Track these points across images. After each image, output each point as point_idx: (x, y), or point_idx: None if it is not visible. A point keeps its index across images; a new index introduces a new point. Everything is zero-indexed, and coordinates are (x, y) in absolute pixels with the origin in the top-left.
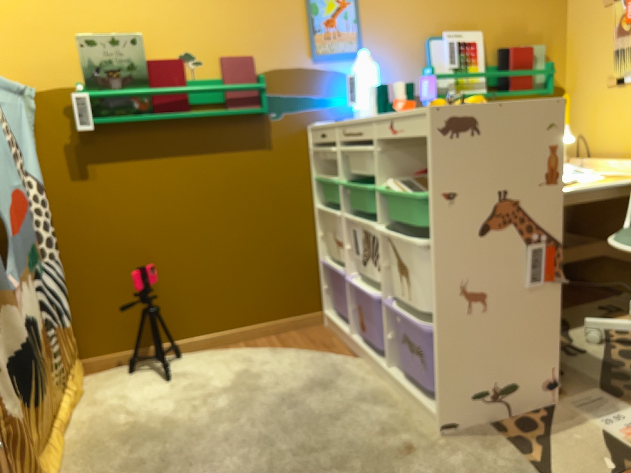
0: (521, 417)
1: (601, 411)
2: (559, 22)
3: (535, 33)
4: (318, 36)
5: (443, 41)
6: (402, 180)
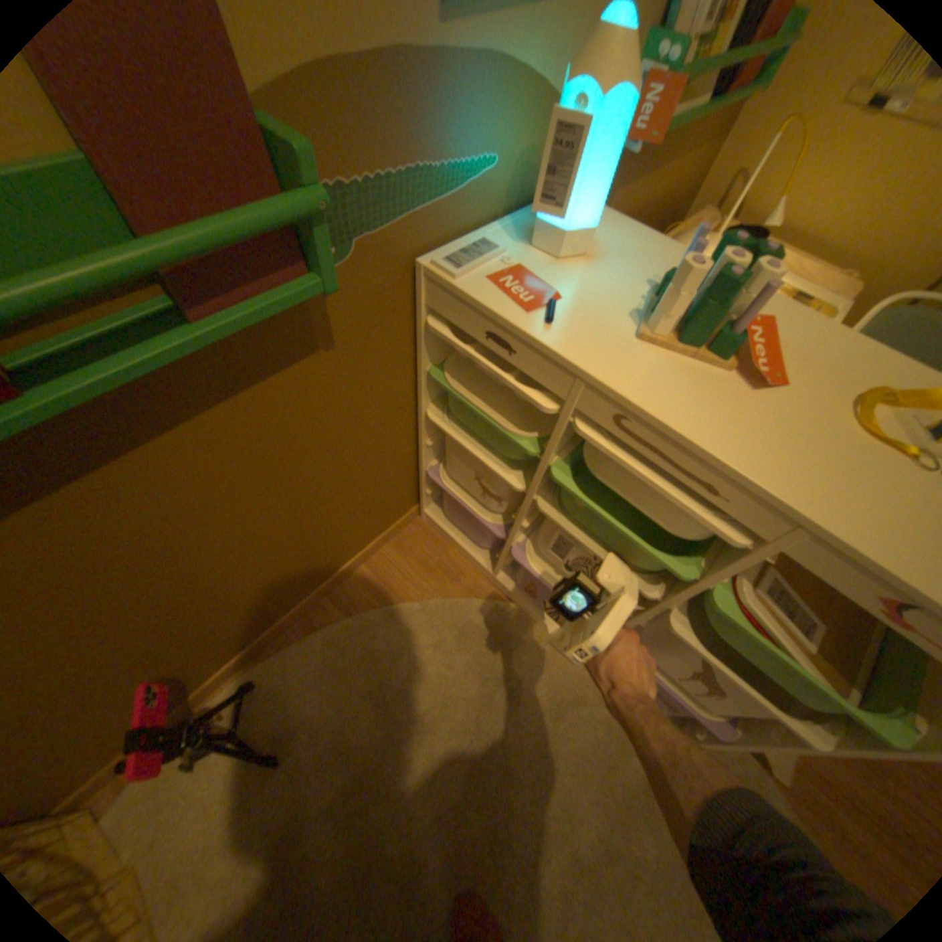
0: None
1: None
2: None
3: None
4: None
5: None
6: (761, 571)
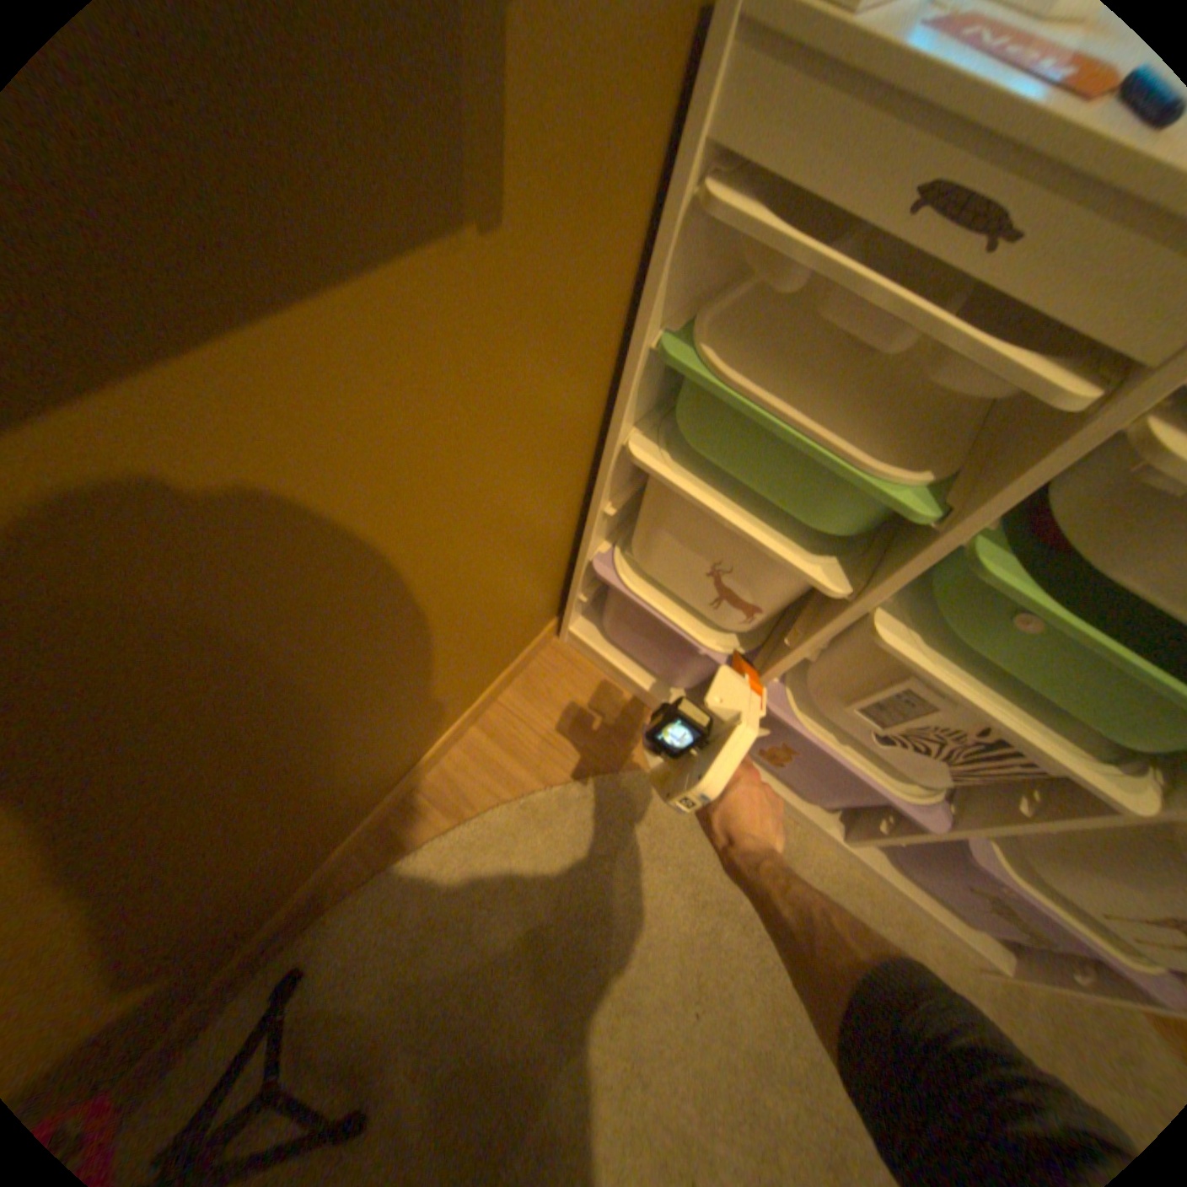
0: None
1: None
2: None
3: None
4: None
5: None
6: None
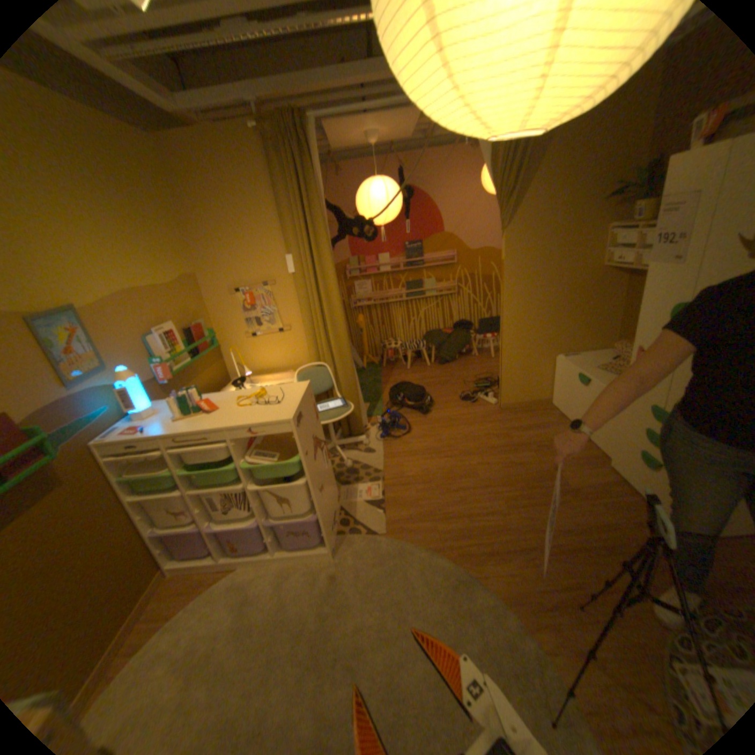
0: (338, 520)
1: (351, 494)
2: (201, 302)
3: (194, 312)
4: (62, 366)
5: (153, 335)
6: (250, 454)
